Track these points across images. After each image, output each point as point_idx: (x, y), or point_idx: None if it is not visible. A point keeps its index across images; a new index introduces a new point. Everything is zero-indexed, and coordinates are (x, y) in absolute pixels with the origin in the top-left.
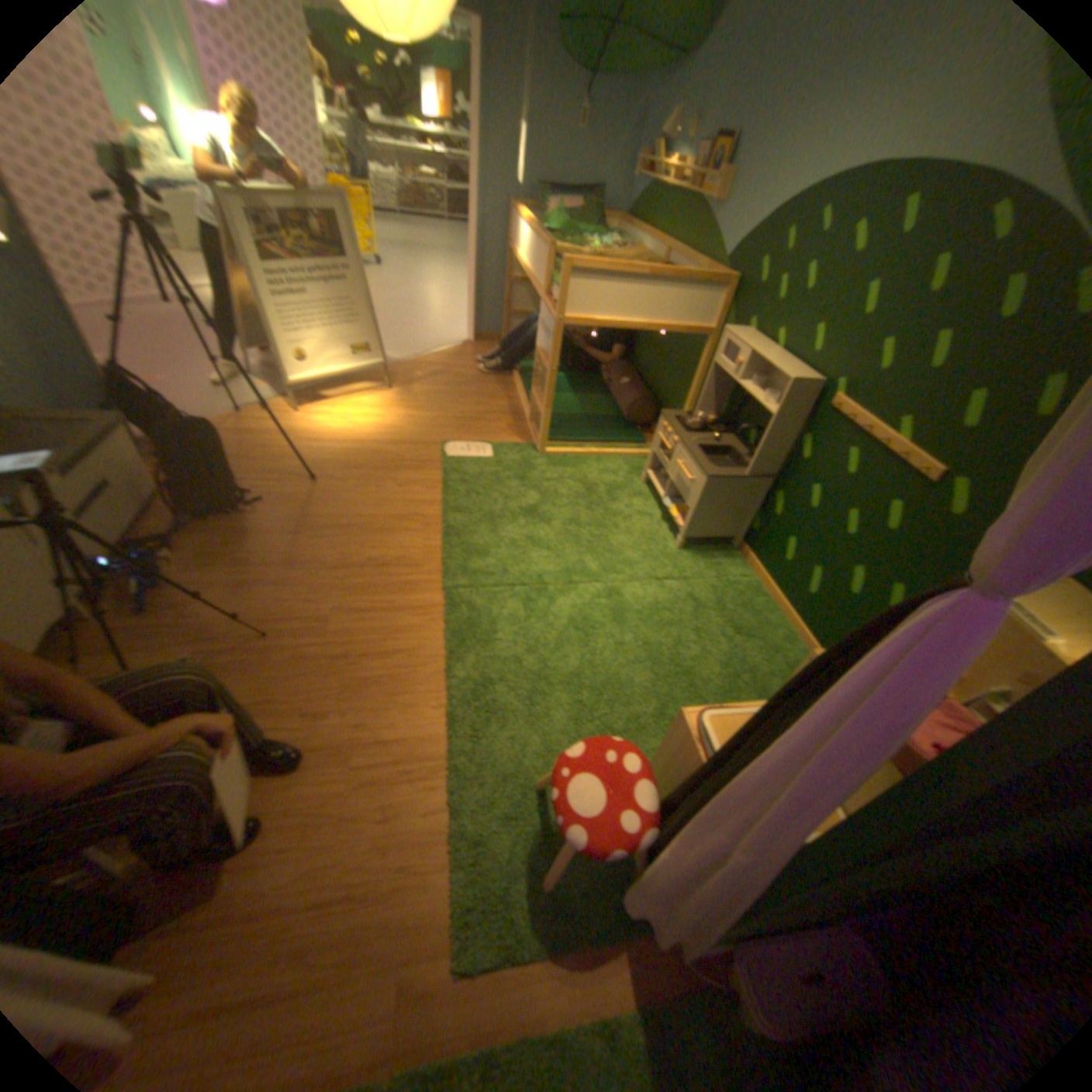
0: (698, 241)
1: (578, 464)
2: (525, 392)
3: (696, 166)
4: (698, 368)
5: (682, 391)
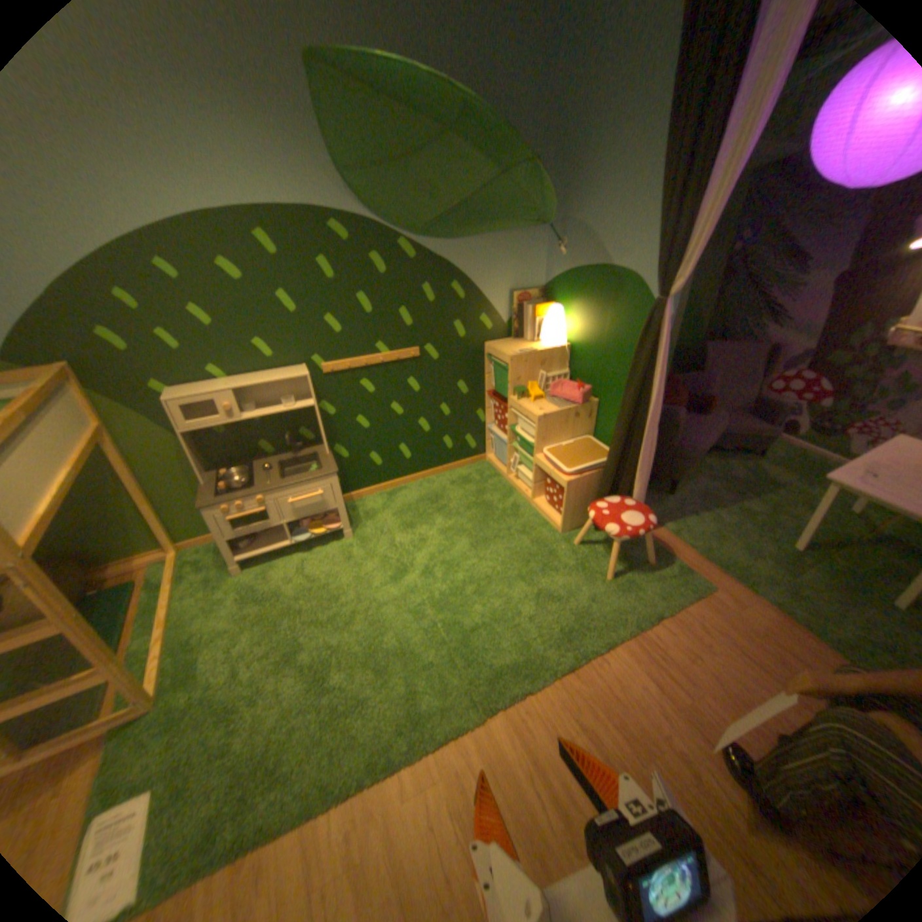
0: None
1: (181, 650)
2: None
3: None
4: (100, 473)
5: (93, 511)
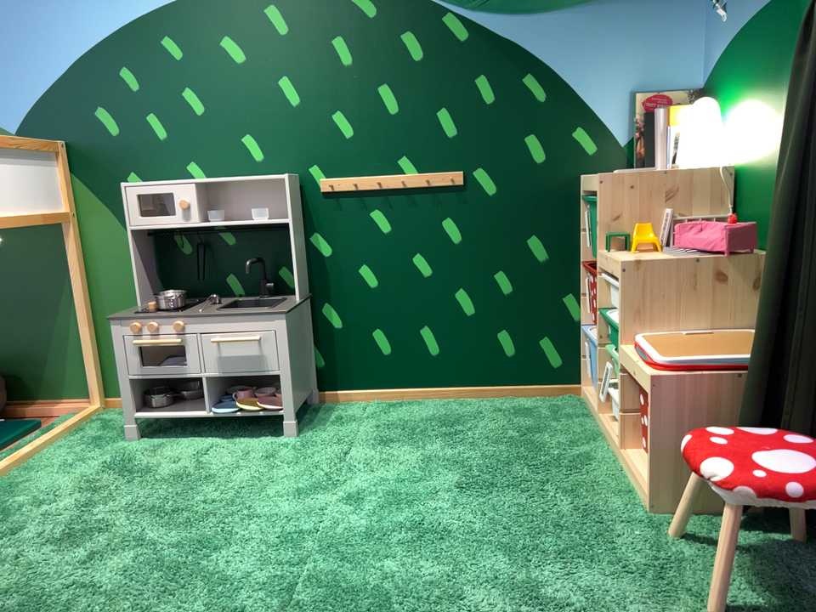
0: None
1: (6, 489)
2: None
3: None
4: (61, 276)
5: (43, 322)
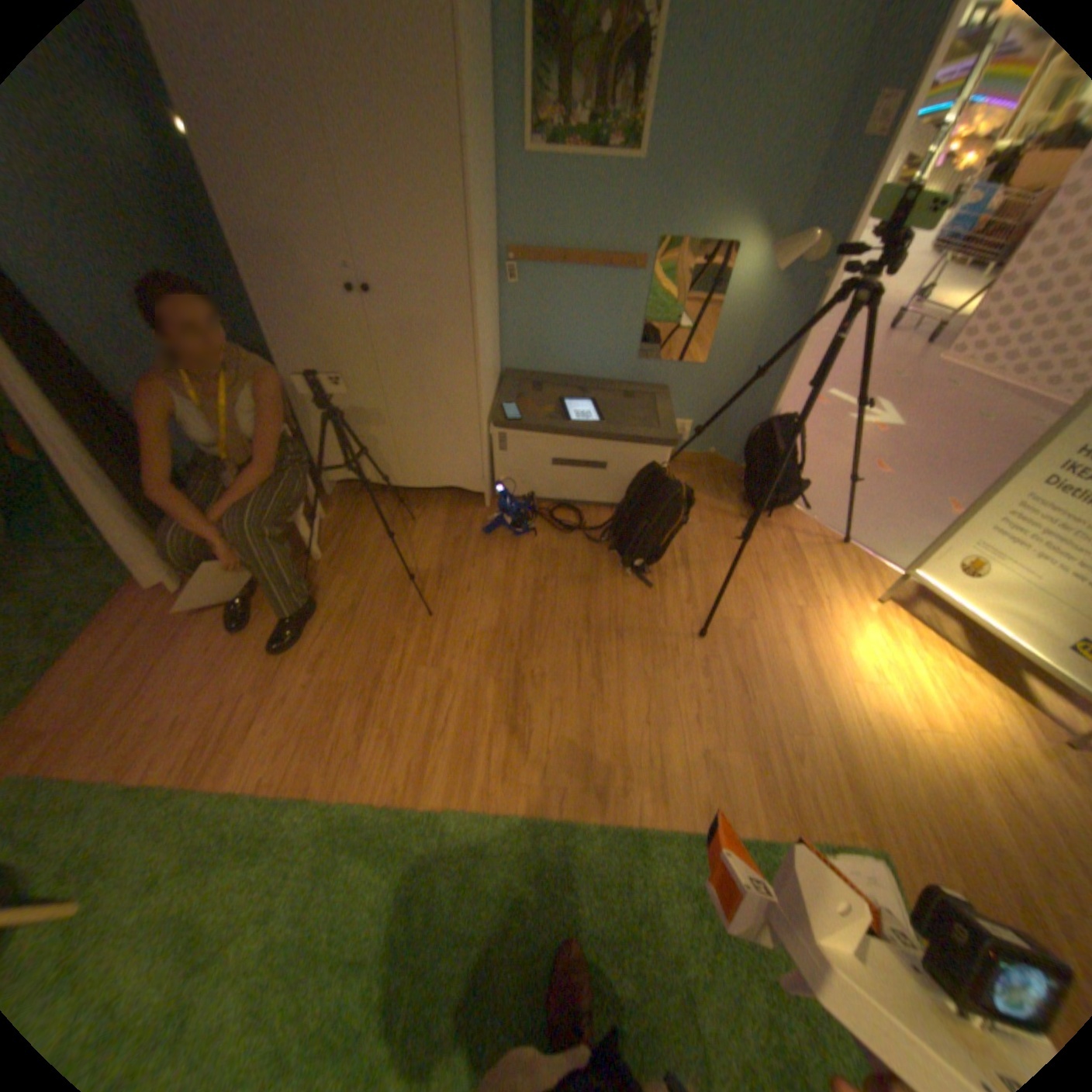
0: None
1: None
2: None
3: None
4: None
5: None
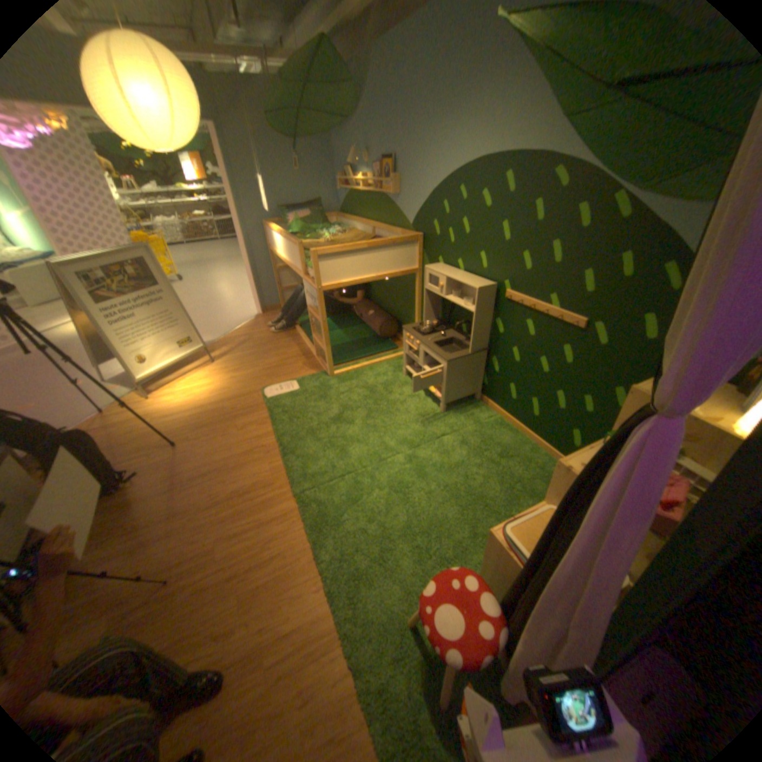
0: (389, 218)
1: (358, 375)
2: (307, 337)
3: (374, 177)
4: (415, 293)
5: (409, 309)
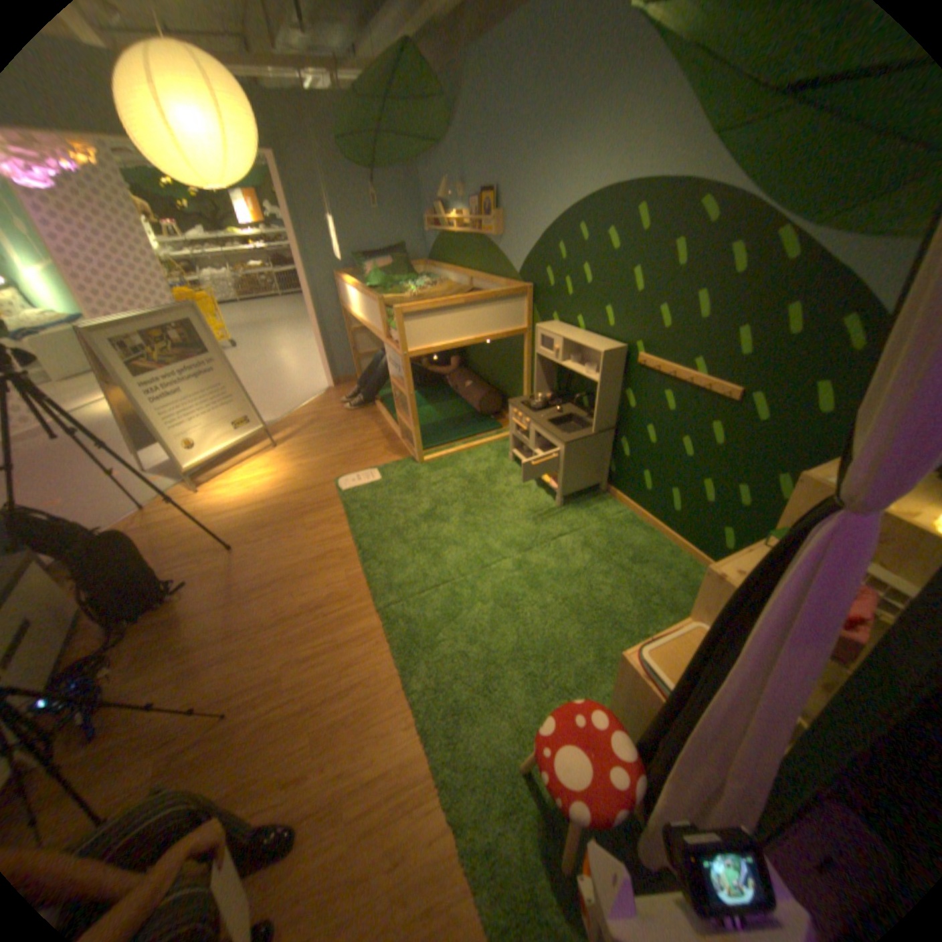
0: (490, 267)
1: (453, 461)
2: (390, 415)
3: (471, 215)
4: (523, 359)
5: (515, 379)
